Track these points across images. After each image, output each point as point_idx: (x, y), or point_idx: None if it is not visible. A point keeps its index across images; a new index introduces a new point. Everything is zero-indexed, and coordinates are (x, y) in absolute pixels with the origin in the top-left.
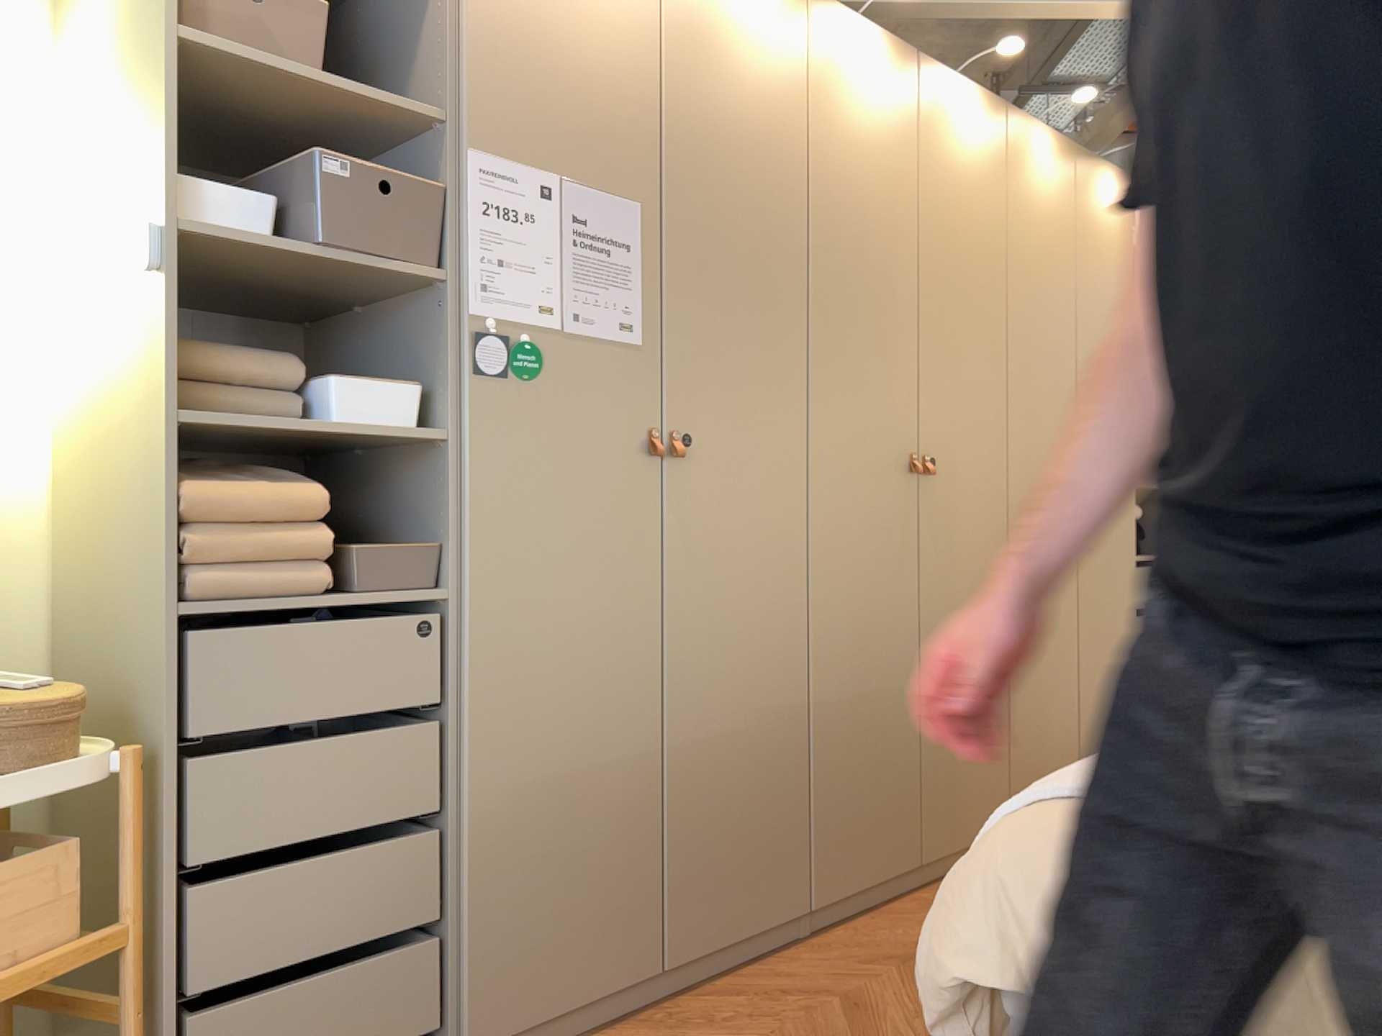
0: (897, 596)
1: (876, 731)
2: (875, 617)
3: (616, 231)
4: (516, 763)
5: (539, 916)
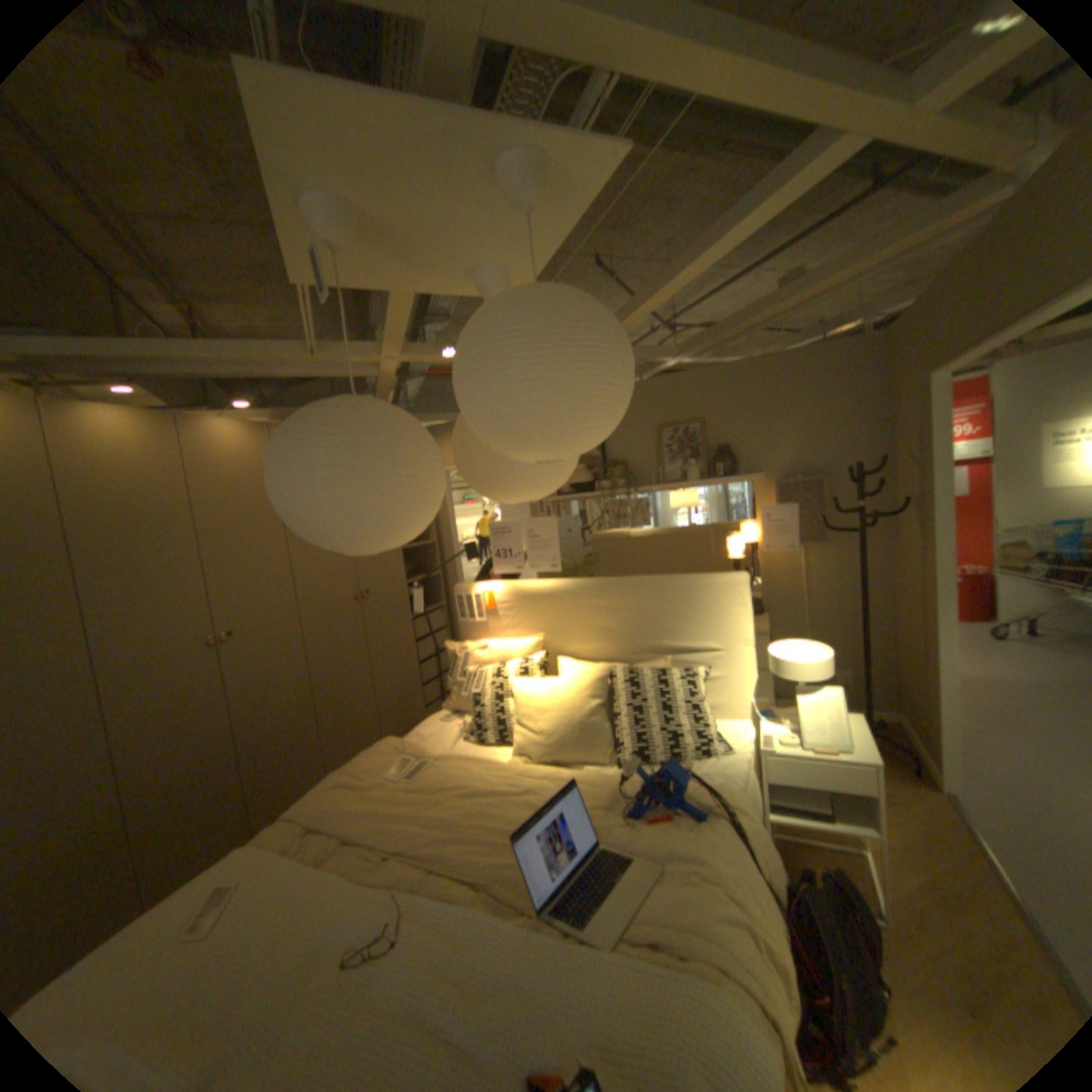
0: (201, 720)
1: (192, 797)
2: (181, 739)
3: None
4: None
5: None
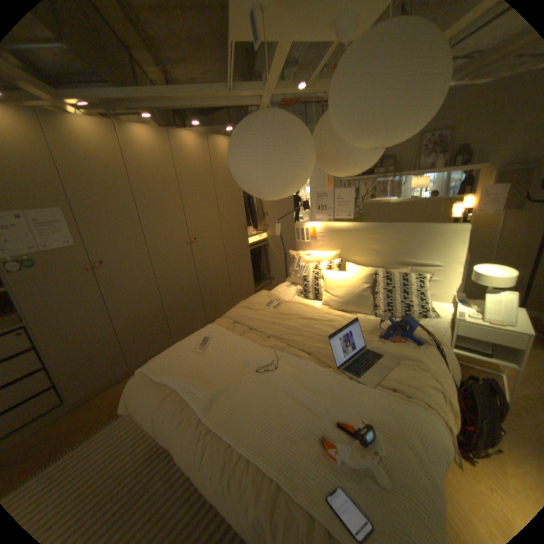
0: (187, 274)
1: (186, 304)
2: (180, 281)
3: (52, 218)
4: (64, 350)
5: (84, 374)
